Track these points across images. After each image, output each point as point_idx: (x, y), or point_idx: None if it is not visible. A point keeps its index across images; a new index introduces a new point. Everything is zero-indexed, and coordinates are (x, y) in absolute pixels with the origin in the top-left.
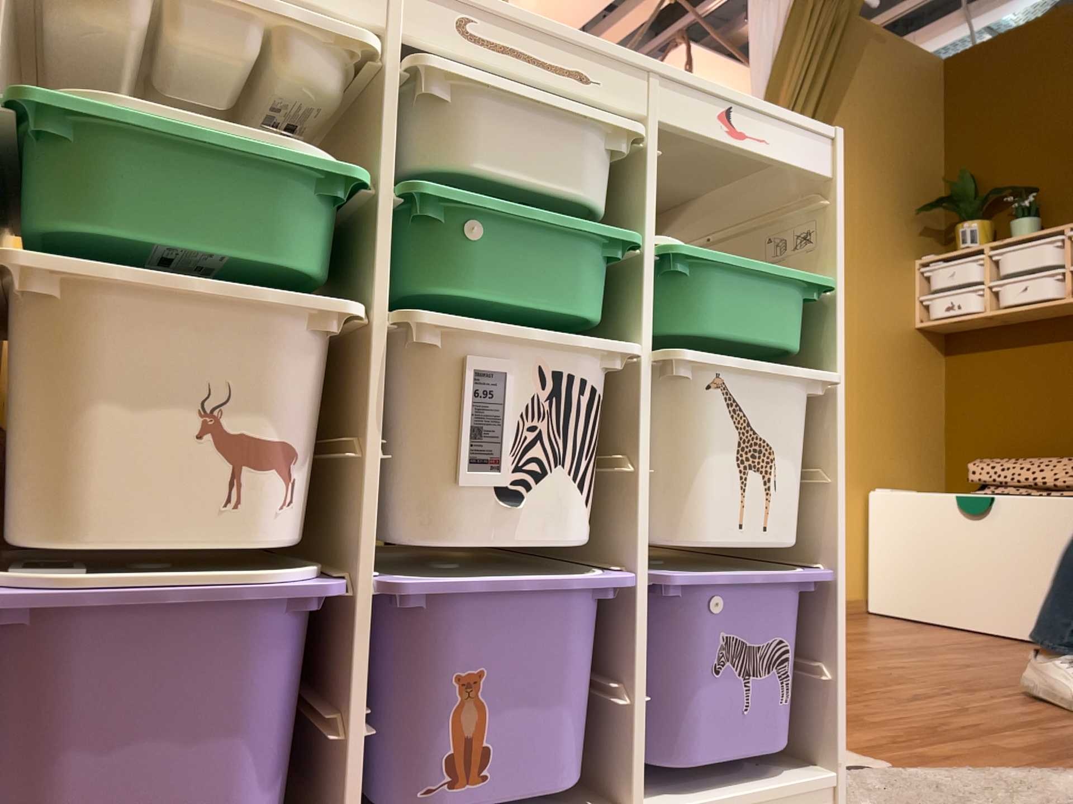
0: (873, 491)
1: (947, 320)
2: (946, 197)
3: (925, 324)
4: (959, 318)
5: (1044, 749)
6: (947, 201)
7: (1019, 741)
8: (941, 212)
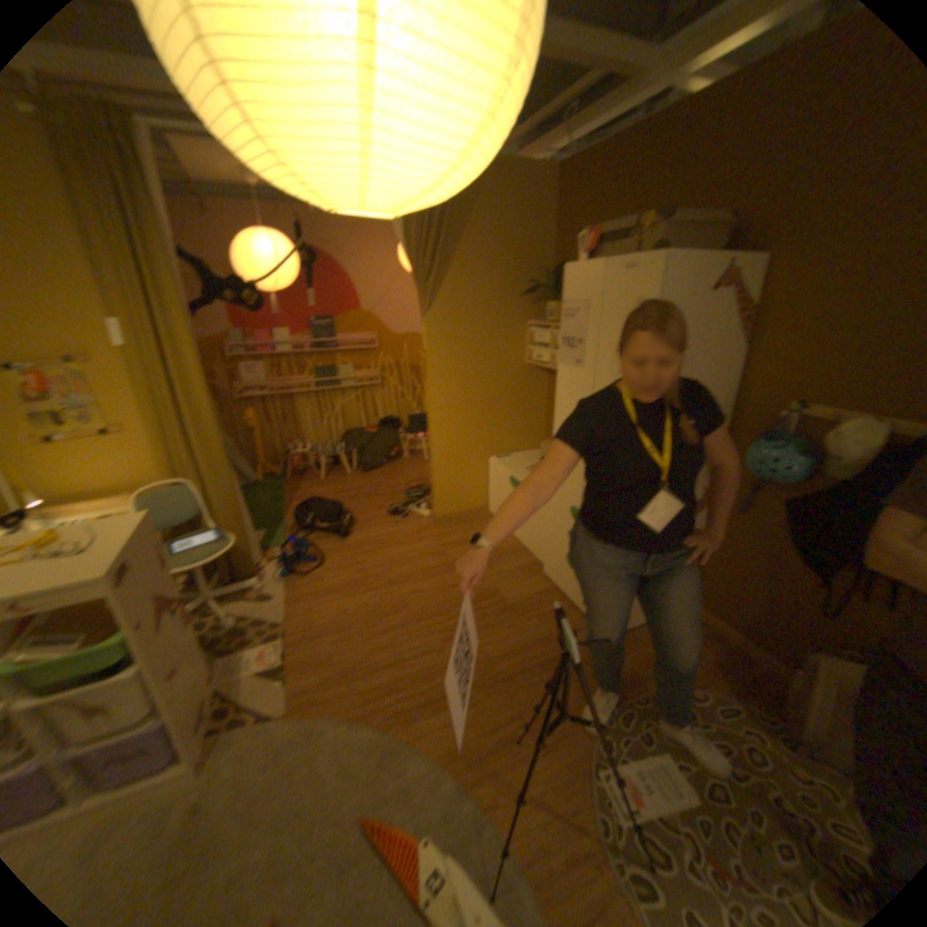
0: (489, 463)
1: (538, 366)
2: (548, 280)
3: (531, 364)
4: (542, 367)
5: (367, 701)
6: (543, 287)
7: (367, 692)
8: (541, 294)
